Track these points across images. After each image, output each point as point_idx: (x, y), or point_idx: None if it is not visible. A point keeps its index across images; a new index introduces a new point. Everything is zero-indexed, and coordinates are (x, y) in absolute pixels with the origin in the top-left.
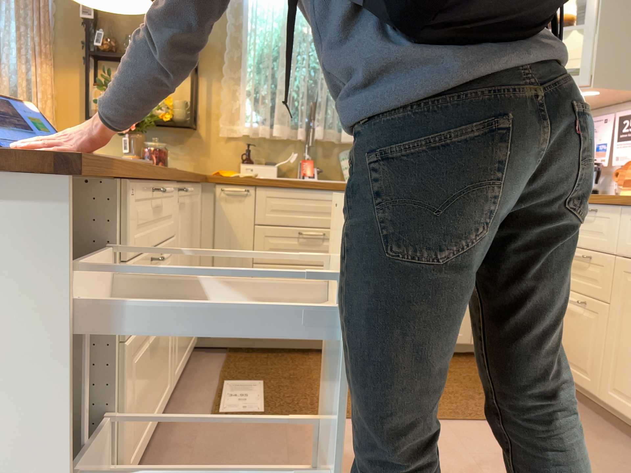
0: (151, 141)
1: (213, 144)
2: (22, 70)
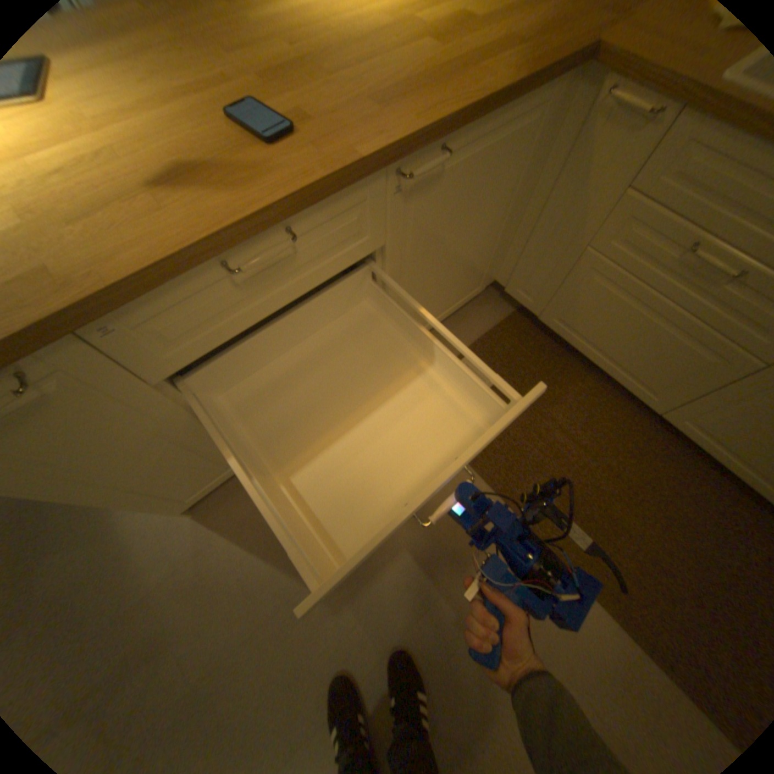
0: None
1: None
2: None
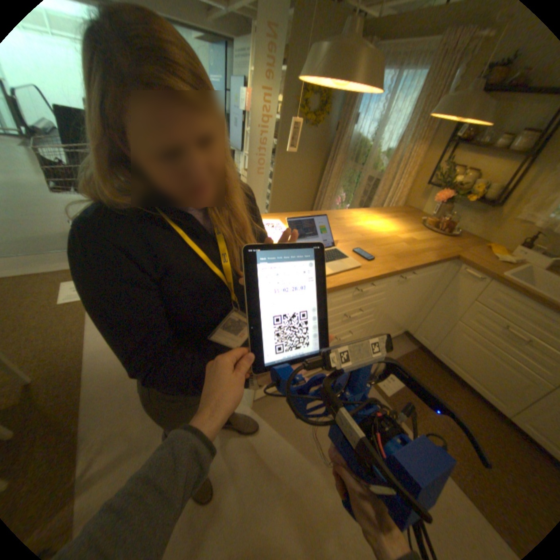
0: (463, 205)
1: (508, 222)
2: (408, 147)
